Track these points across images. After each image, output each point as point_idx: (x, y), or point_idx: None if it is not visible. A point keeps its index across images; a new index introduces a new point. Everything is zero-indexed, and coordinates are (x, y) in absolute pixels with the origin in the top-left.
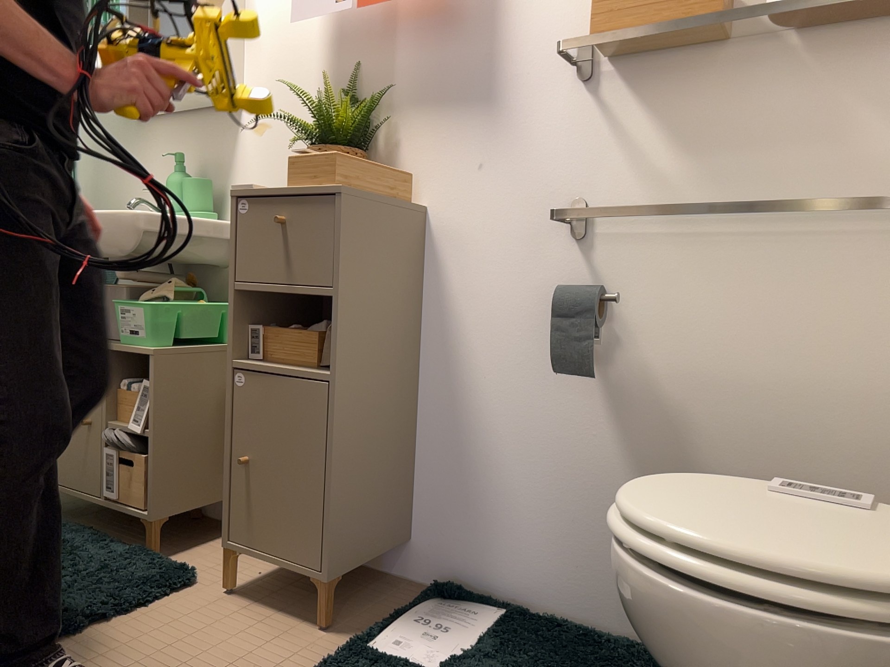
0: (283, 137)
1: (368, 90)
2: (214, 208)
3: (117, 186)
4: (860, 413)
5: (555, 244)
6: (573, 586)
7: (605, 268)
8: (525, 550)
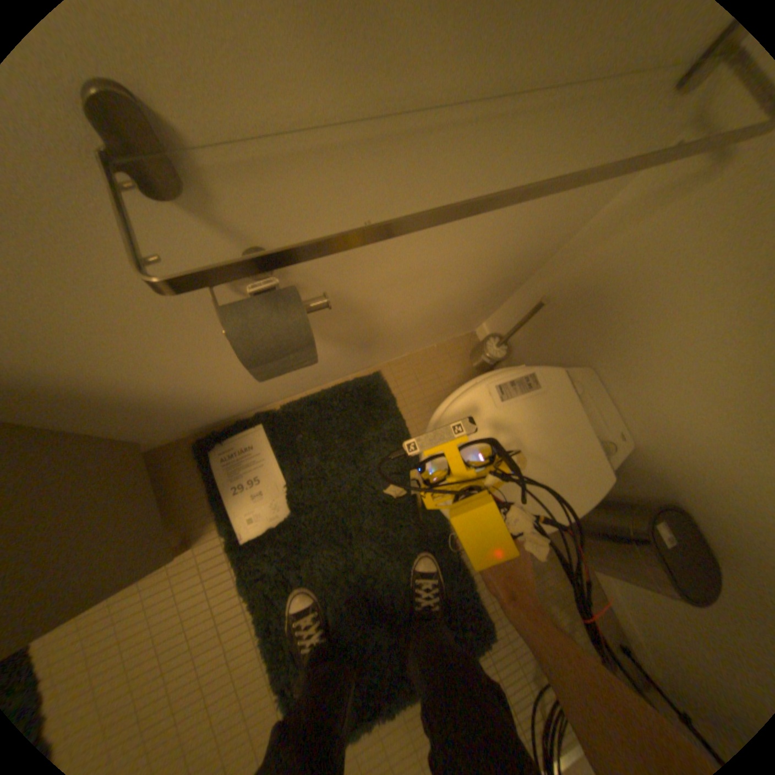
0: None
1: None
2: None
3: None
4: (506, 254)
5: (109, 211)
6: (295, 389)
7: (256, 222)
8: (252, 400)
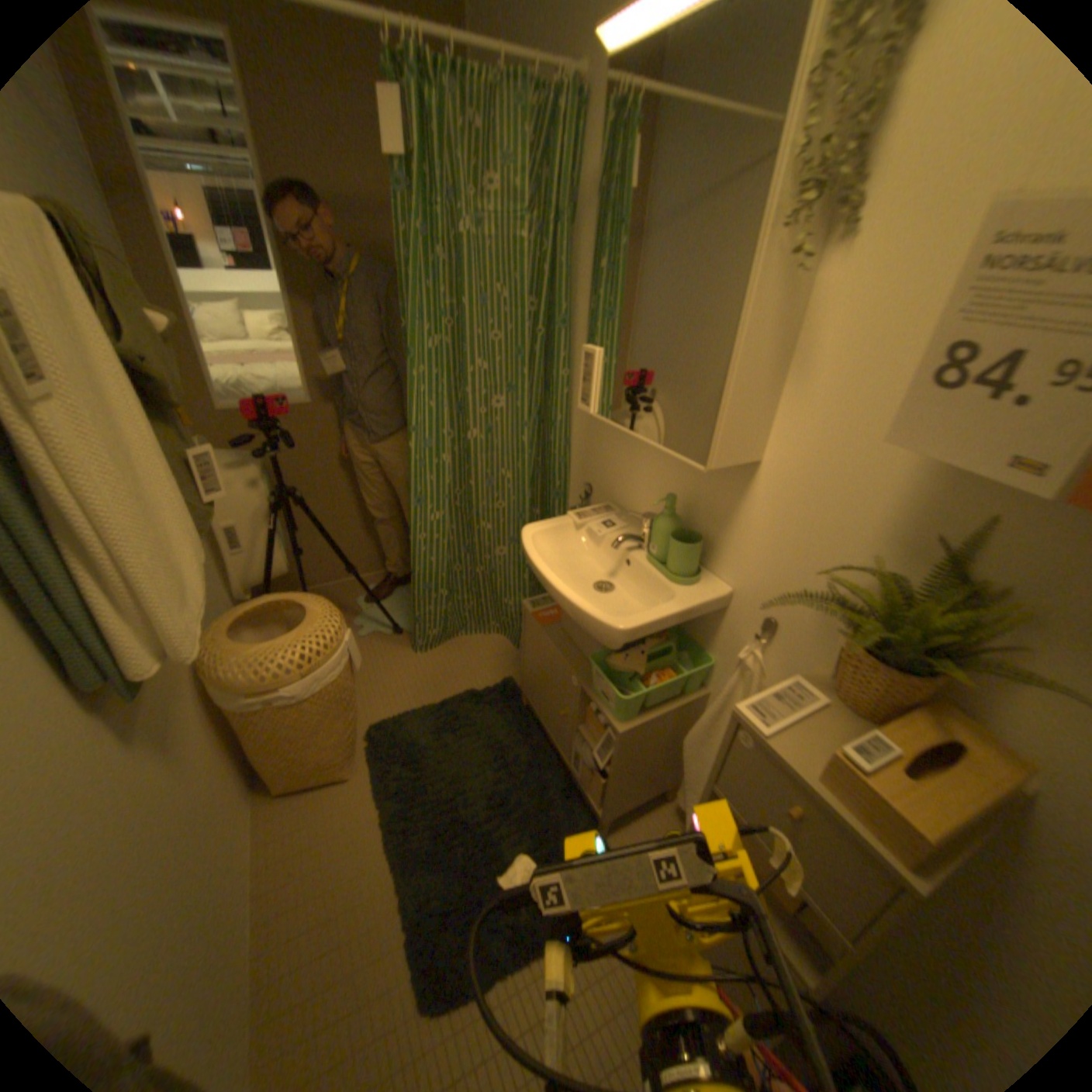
0: (807, 530)
1: (999, 560)
2: (696, 570)
3: (600, 455)
4: None
5: None
6: None
7: None
8: None
